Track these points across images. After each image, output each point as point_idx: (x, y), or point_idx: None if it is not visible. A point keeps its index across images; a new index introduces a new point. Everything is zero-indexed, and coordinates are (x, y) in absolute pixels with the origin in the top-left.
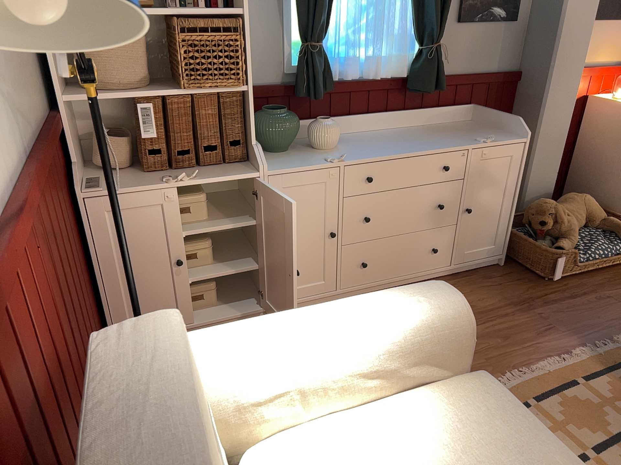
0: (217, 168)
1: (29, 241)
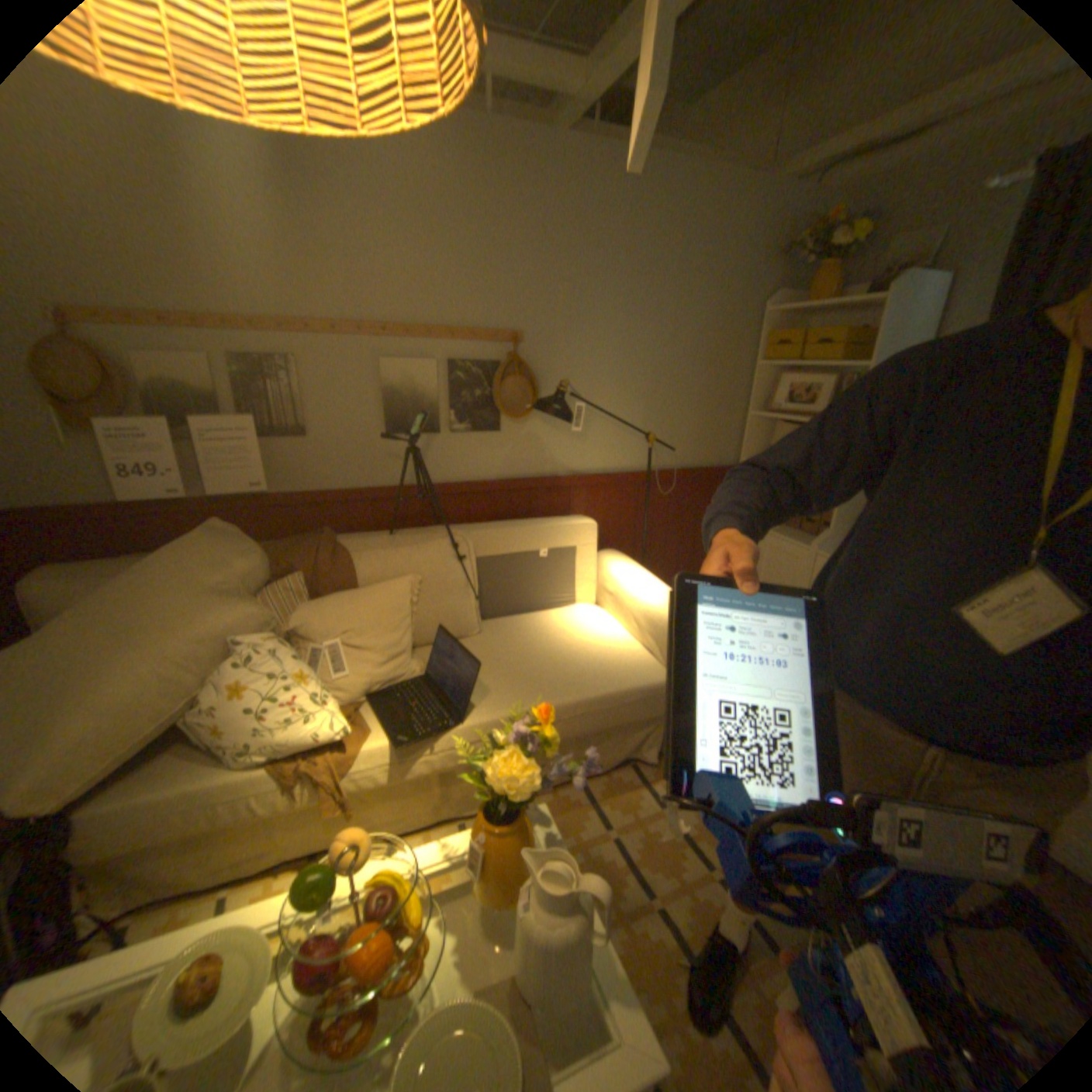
0: (806, 536)
1: (622, 495)
